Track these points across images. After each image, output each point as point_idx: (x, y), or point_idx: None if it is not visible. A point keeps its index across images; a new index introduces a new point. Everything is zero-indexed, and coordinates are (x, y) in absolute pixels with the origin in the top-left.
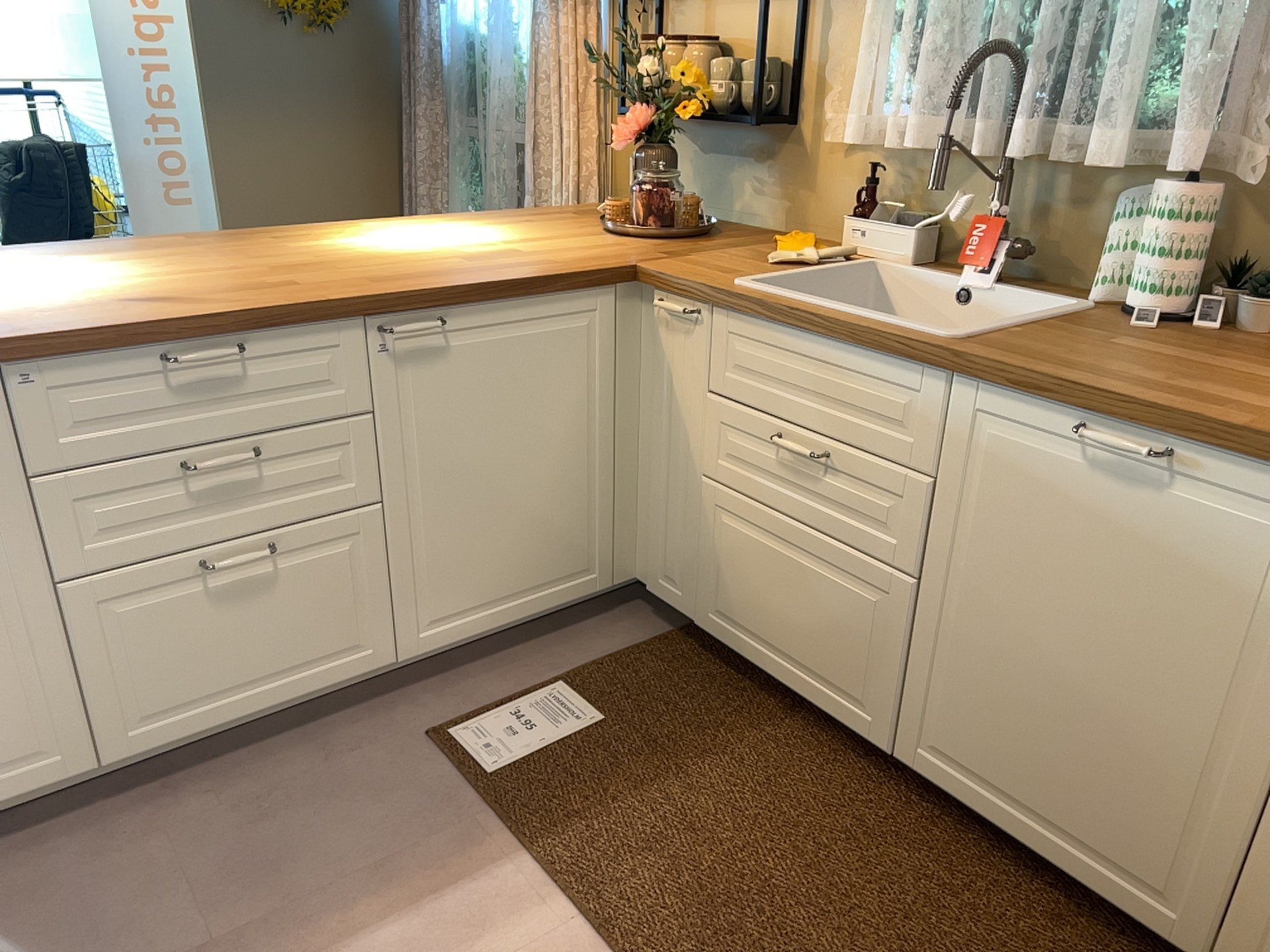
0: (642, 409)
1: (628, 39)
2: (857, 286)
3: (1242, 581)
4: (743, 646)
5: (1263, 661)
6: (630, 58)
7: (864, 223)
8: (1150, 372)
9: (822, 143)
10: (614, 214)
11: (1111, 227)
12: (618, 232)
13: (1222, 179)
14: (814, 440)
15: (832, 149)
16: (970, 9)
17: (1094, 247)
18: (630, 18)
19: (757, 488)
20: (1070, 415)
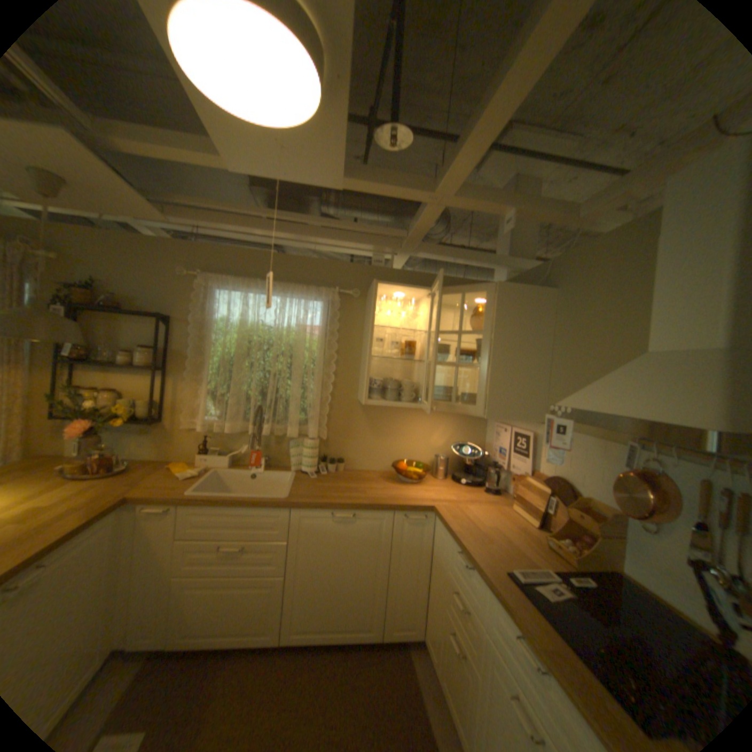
0: (122, 562)
1: (67, 390)
2: (213, 480)
3: (374, 539)
4: (199, 645)
5: (381, 556)
6: (72, 399)
7: (206, 457)
8: (335, 493)
9: (176, 428)
10: (73, 471)
11: (289, 449)
12: (79, 480)
13: (315, 436)
14: (235, 545)
15: (181, 430)
16: (243, 393)
17: (285, 455)
18: (57, 378)
19: (205, 573)
20: (328, 512)
